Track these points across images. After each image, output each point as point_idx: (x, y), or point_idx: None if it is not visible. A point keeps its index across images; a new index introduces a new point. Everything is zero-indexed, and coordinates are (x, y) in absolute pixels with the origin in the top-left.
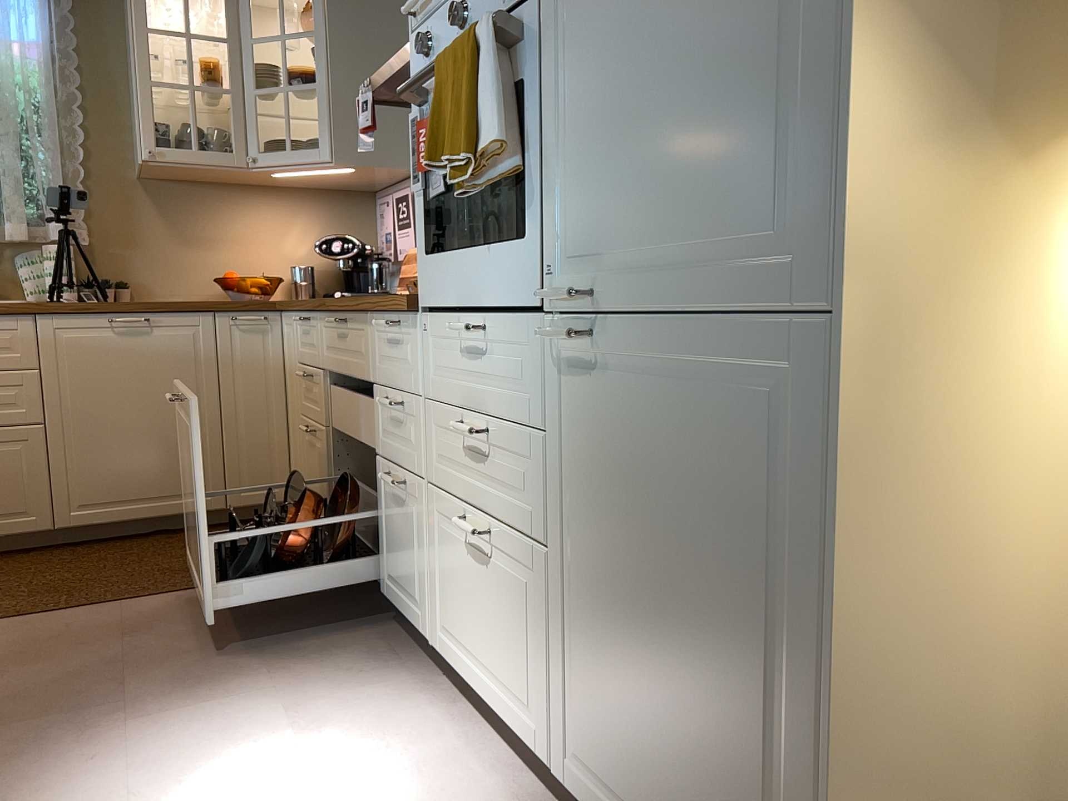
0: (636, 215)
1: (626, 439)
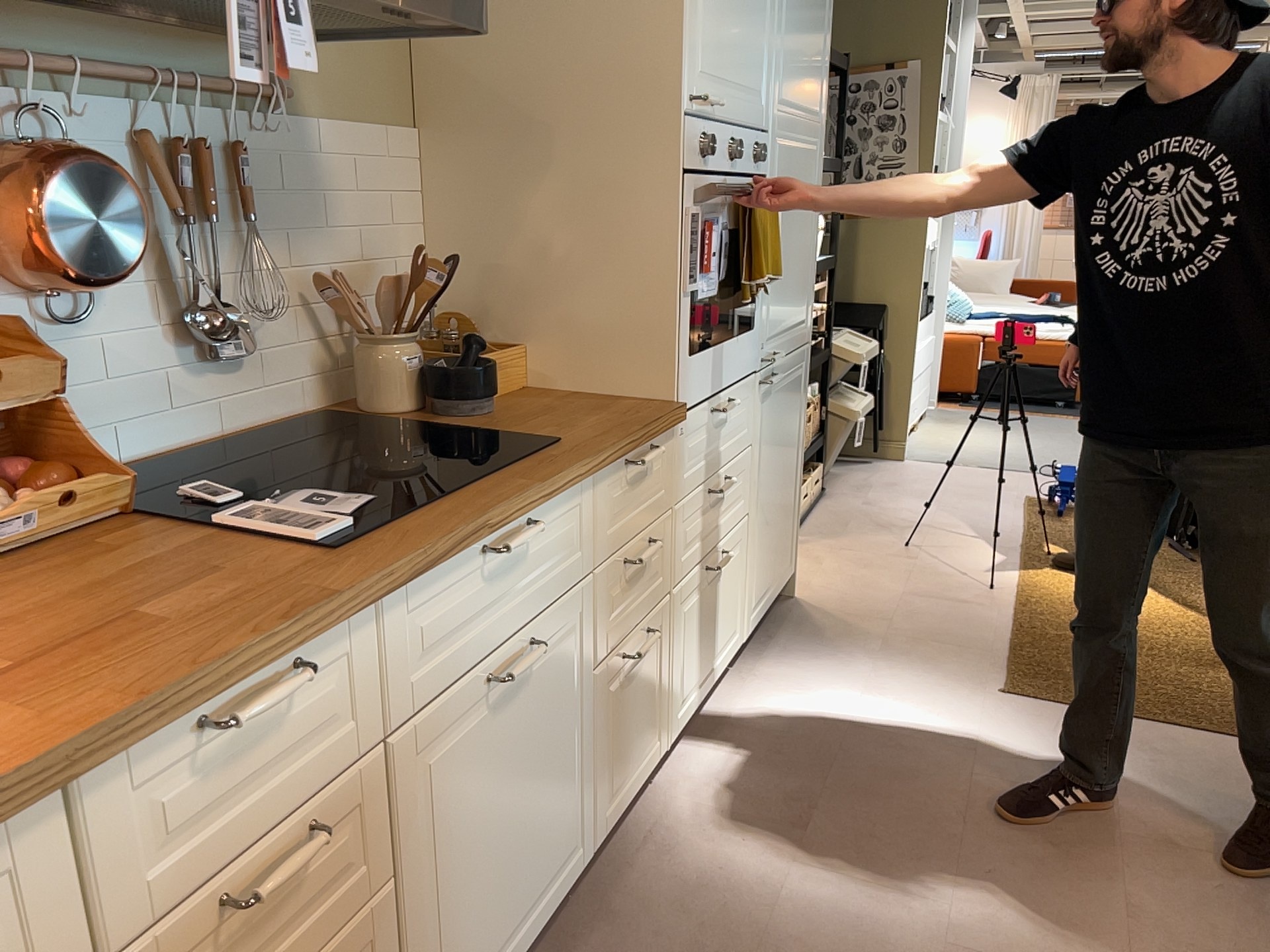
0: (785, 313)
1: (777, 417)
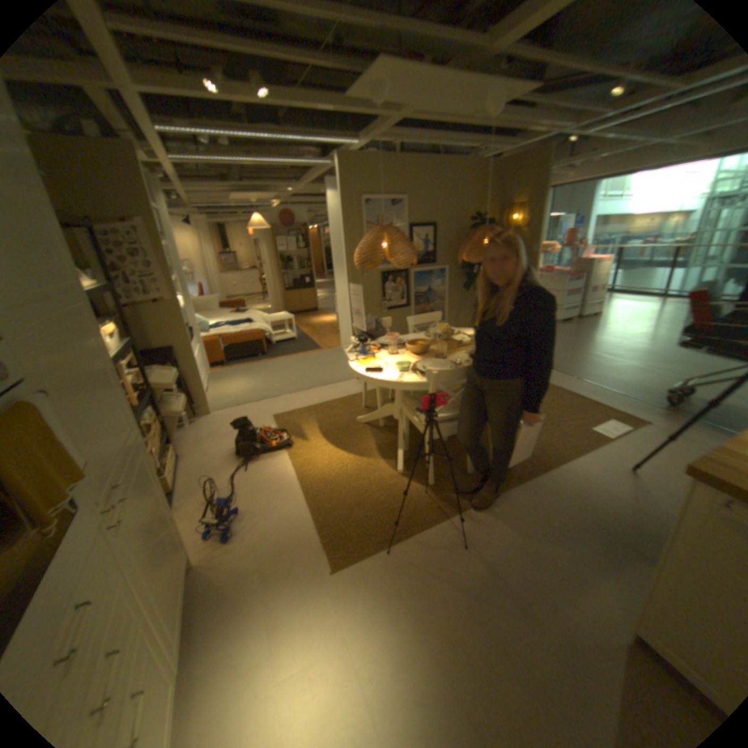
0: (107, 453)
1: (134, 521)
